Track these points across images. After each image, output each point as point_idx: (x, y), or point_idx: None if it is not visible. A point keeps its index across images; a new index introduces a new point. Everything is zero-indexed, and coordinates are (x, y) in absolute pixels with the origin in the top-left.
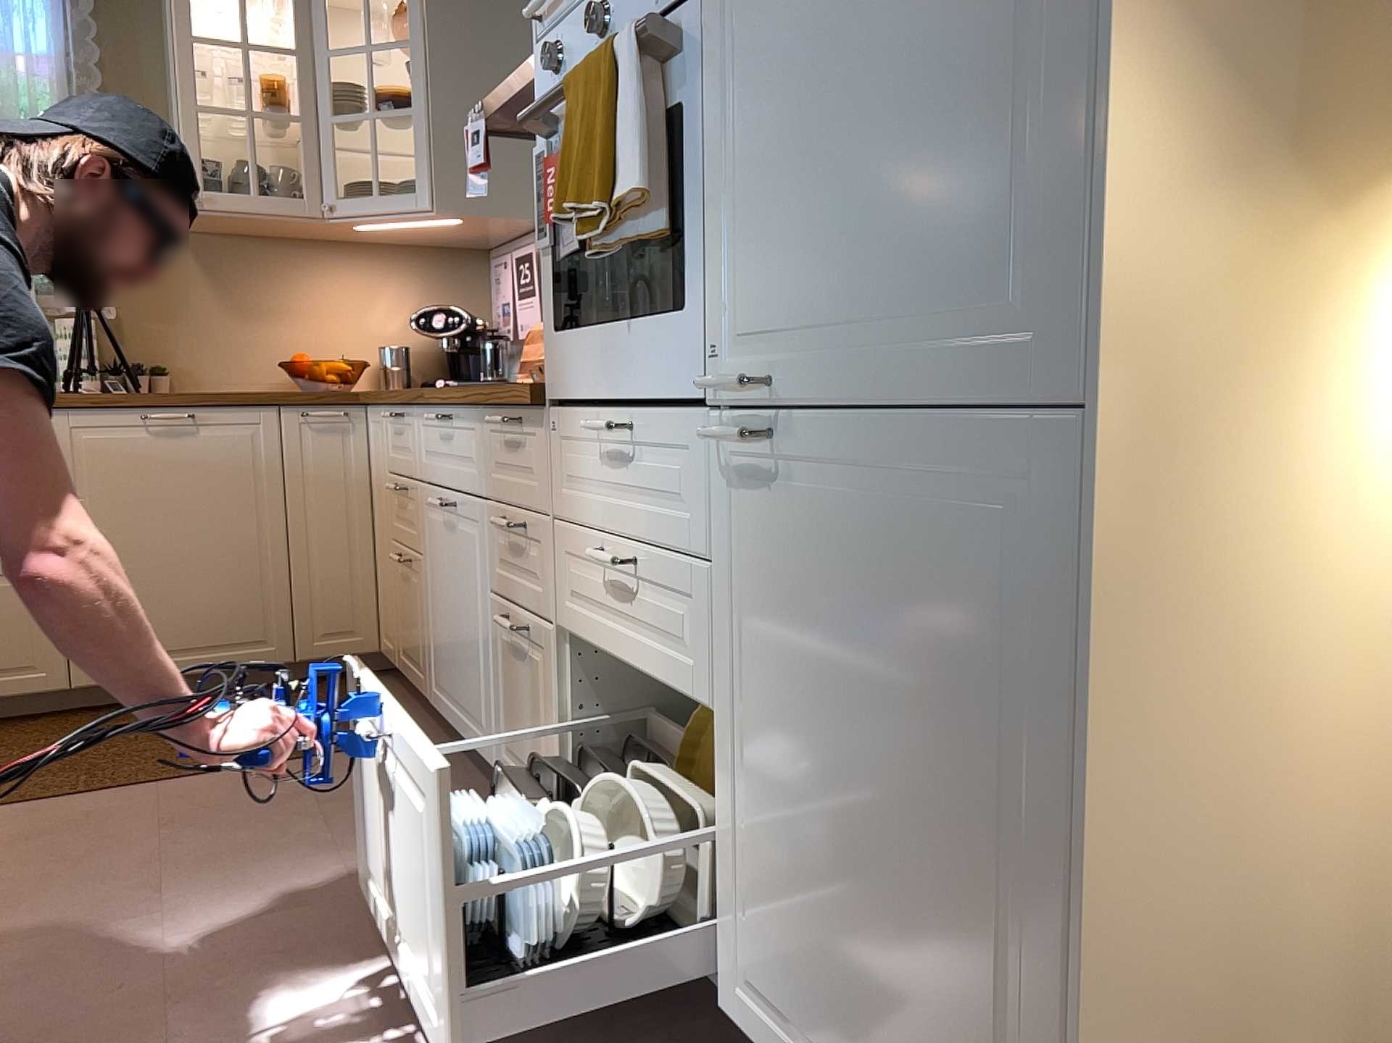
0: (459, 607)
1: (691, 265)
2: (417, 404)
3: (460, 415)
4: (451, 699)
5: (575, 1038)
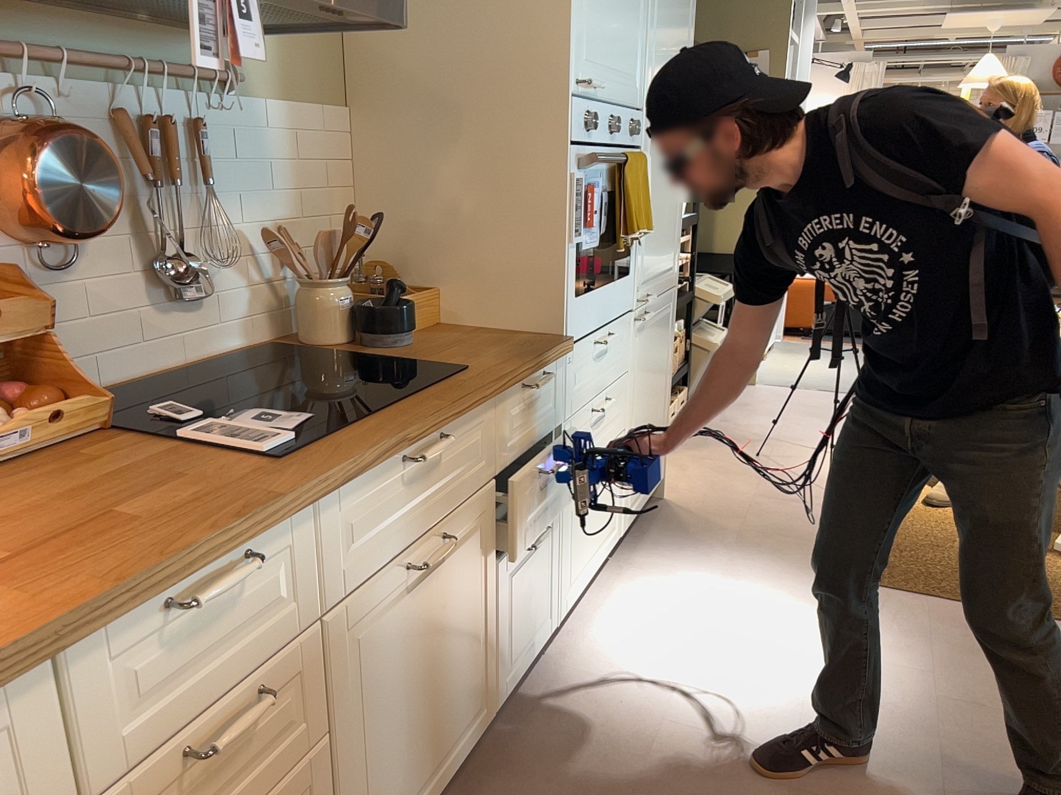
0: (443, 646)
1: (626, 257)
2: (363, 473)
3: (463, 421)
4: (416, 789)
5: (640, 597)
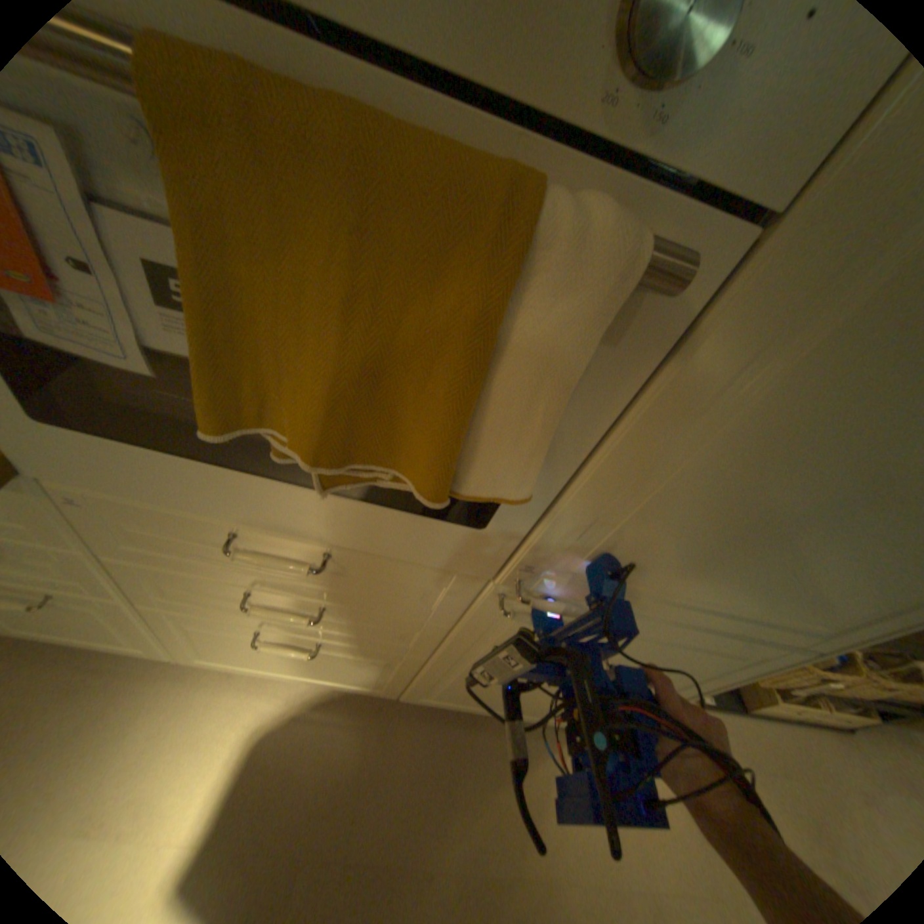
0: None
1: None
2: None
3: None
4: None
5: (308, 752)
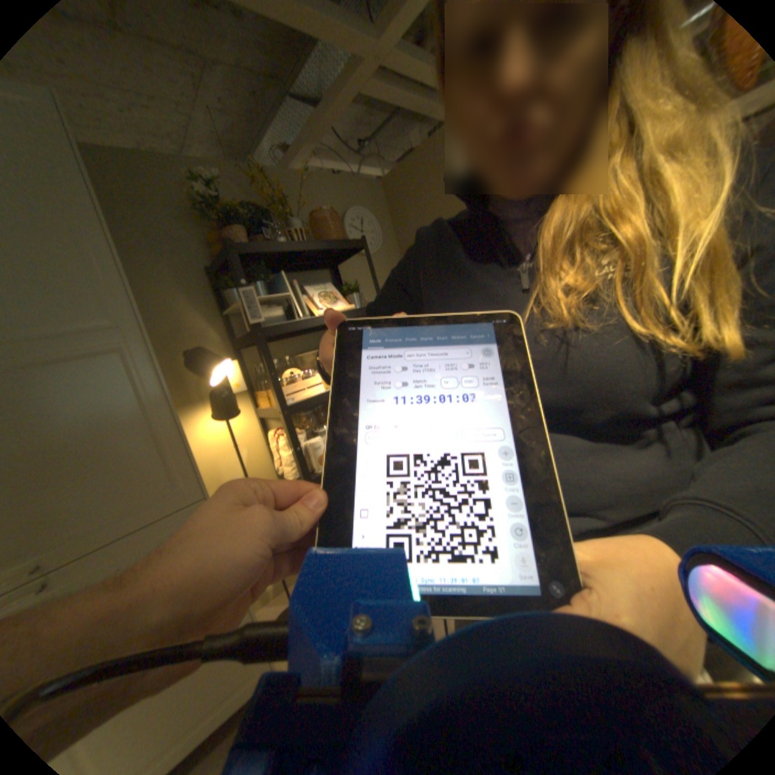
0: None
1: None
2: None
3: None
4: None
5: None
